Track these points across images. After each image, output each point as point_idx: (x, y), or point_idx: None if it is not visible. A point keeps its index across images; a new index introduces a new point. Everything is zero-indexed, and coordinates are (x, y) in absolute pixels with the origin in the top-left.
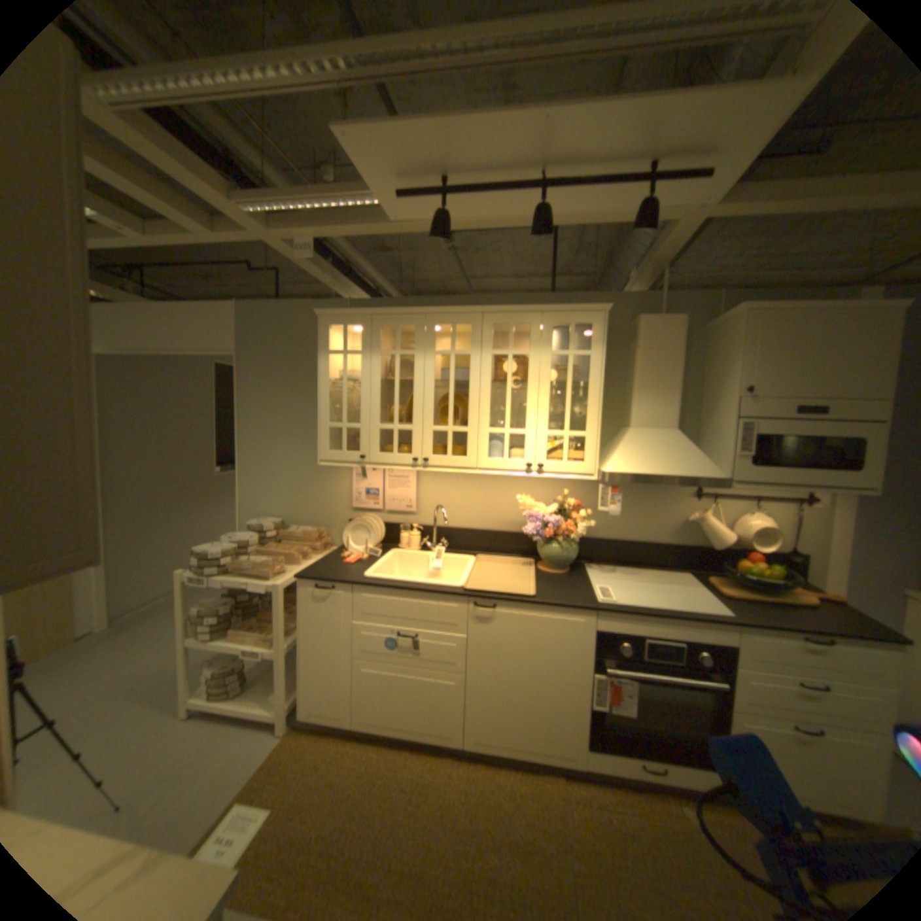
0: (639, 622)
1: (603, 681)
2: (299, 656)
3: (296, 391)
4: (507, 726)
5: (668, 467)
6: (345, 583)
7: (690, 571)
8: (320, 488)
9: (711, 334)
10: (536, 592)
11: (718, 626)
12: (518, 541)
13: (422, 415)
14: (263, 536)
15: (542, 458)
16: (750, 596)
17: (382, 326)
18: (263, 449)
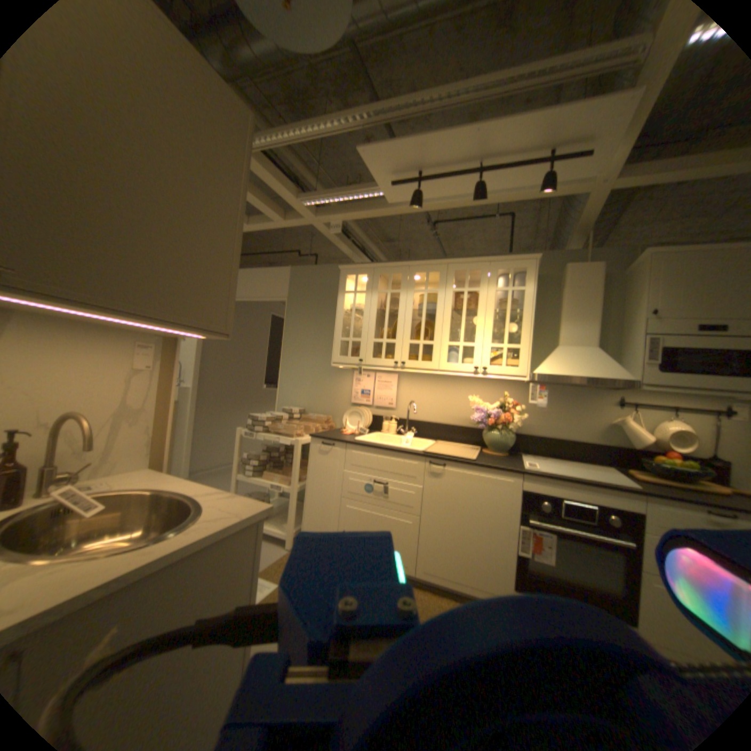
0: (556, 484)
1: (526, 530)
2: (305, 491)
3: (321, 322)
4: (448, 560)
5: (585, 370)
6: (340, 440)
7: (613, 466)
8: (330, 387)
9: (628, 277)
10: (476, 459)
11: (624, 491)
12: (469, 433)
13: (402, 332)
14: (291, 415)
15: (486, 362)
16: (663, 483)
17: (379, 275)
18: (297, 360)
